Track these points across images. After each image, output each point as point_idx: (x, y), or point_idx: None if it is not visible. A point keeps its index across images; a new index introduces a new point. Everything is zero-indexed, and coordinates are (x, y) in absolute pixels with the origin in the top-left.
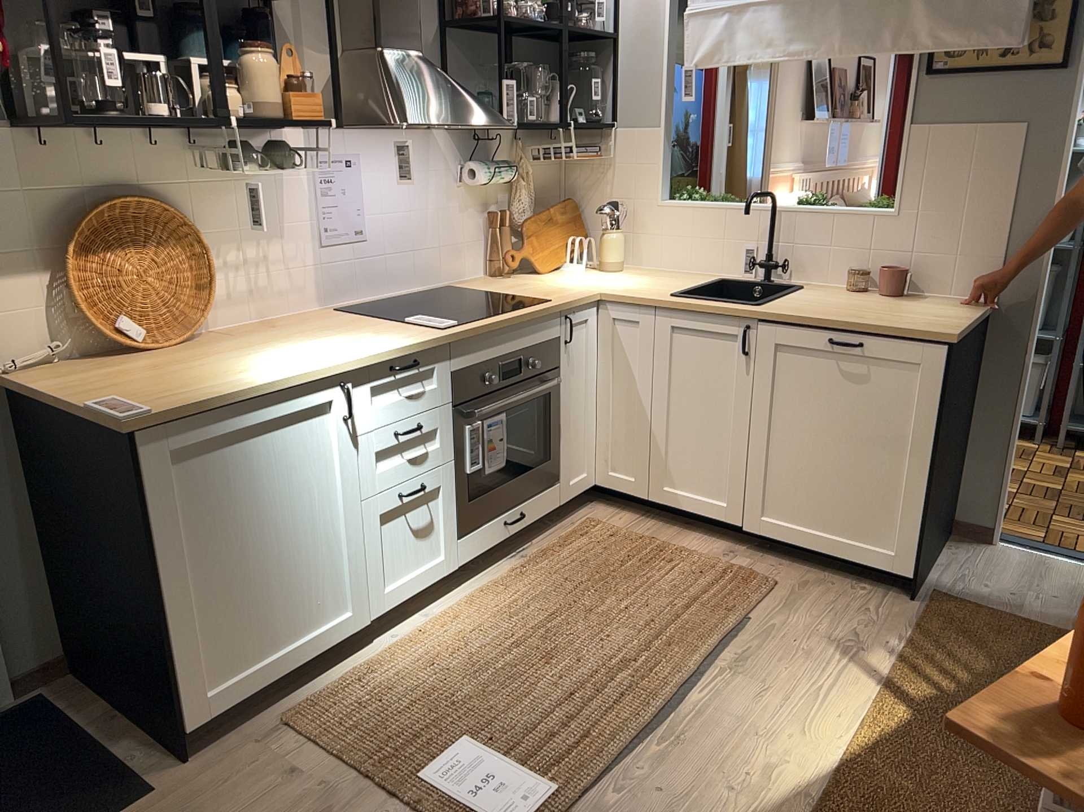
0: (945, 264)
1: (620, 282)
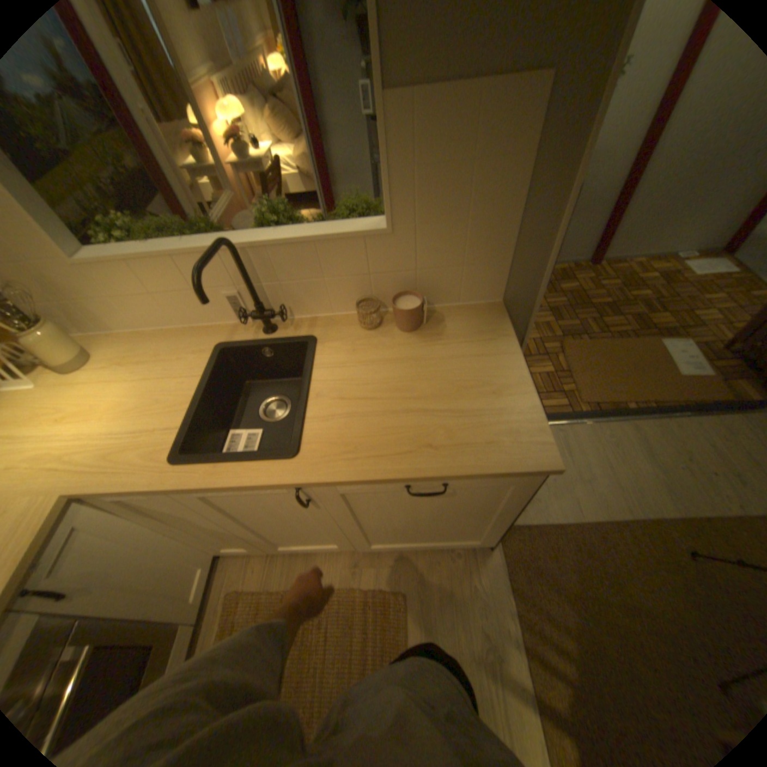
0: (449, 277)
1: (84, 423)
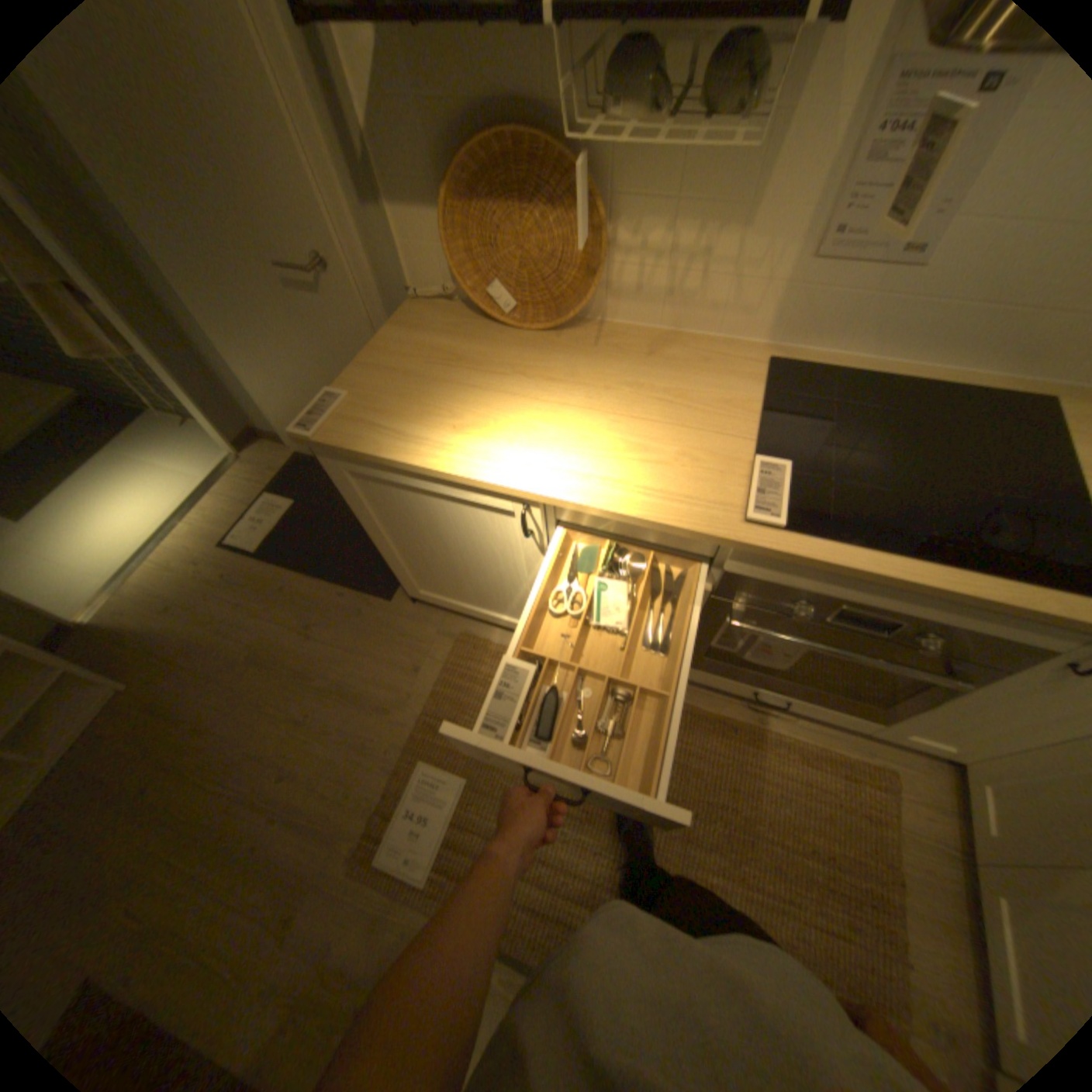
0: None
1: None
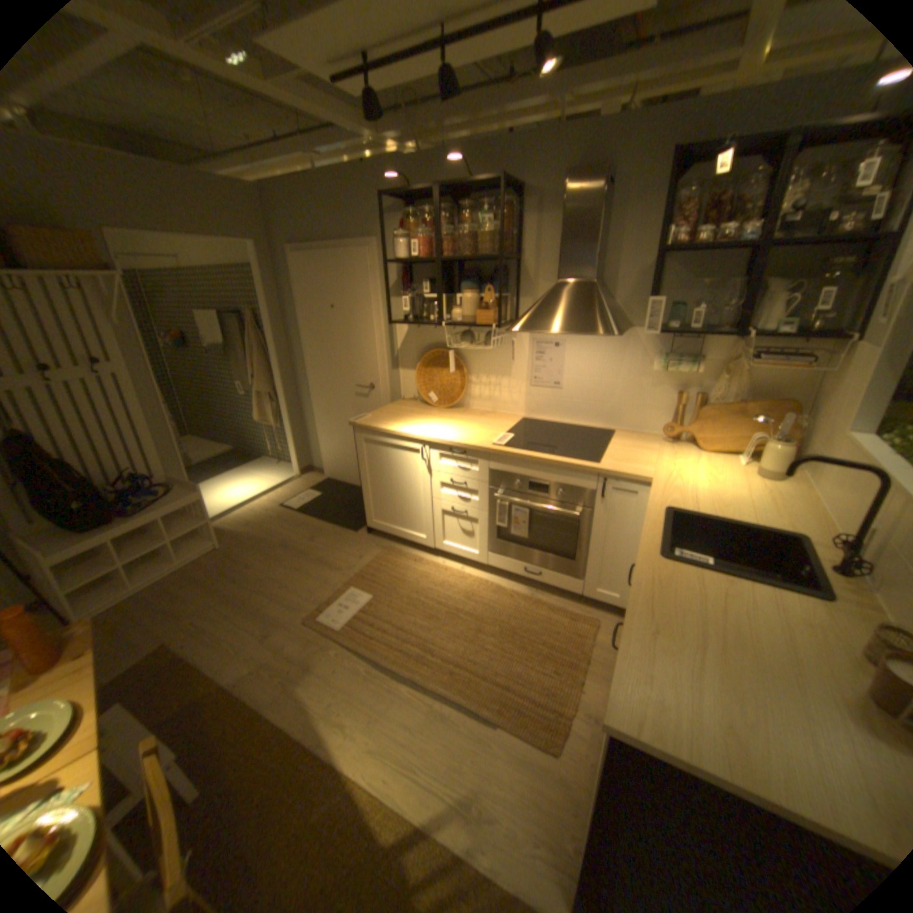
0: None
1: (706, 483)
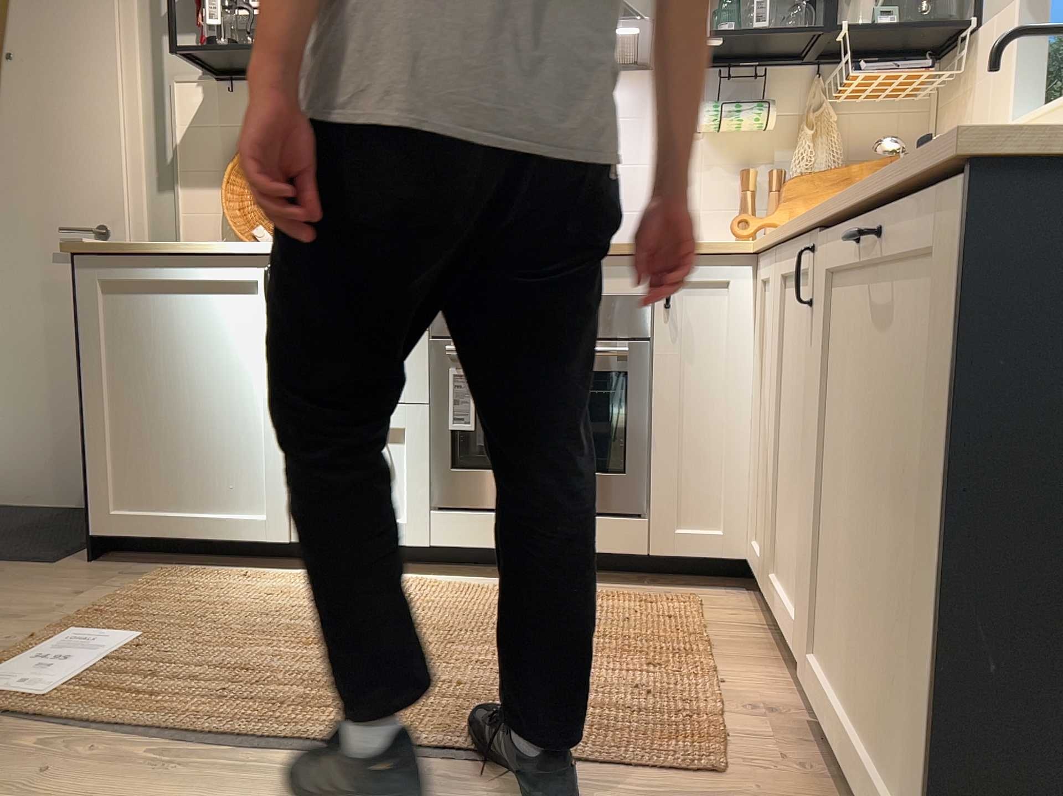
0: None
1: None
